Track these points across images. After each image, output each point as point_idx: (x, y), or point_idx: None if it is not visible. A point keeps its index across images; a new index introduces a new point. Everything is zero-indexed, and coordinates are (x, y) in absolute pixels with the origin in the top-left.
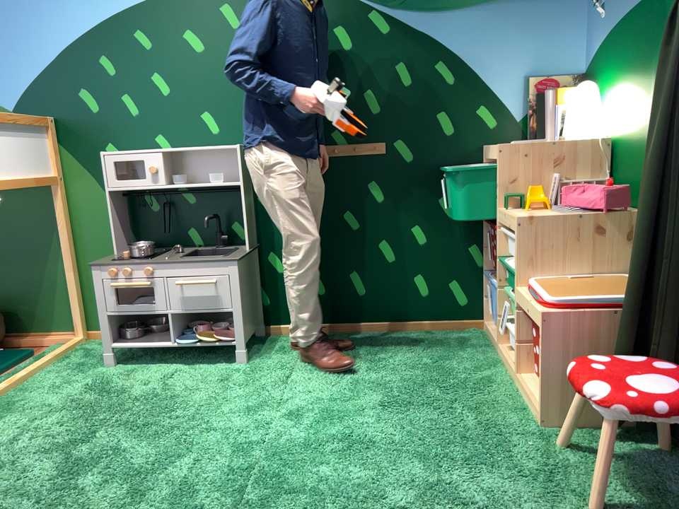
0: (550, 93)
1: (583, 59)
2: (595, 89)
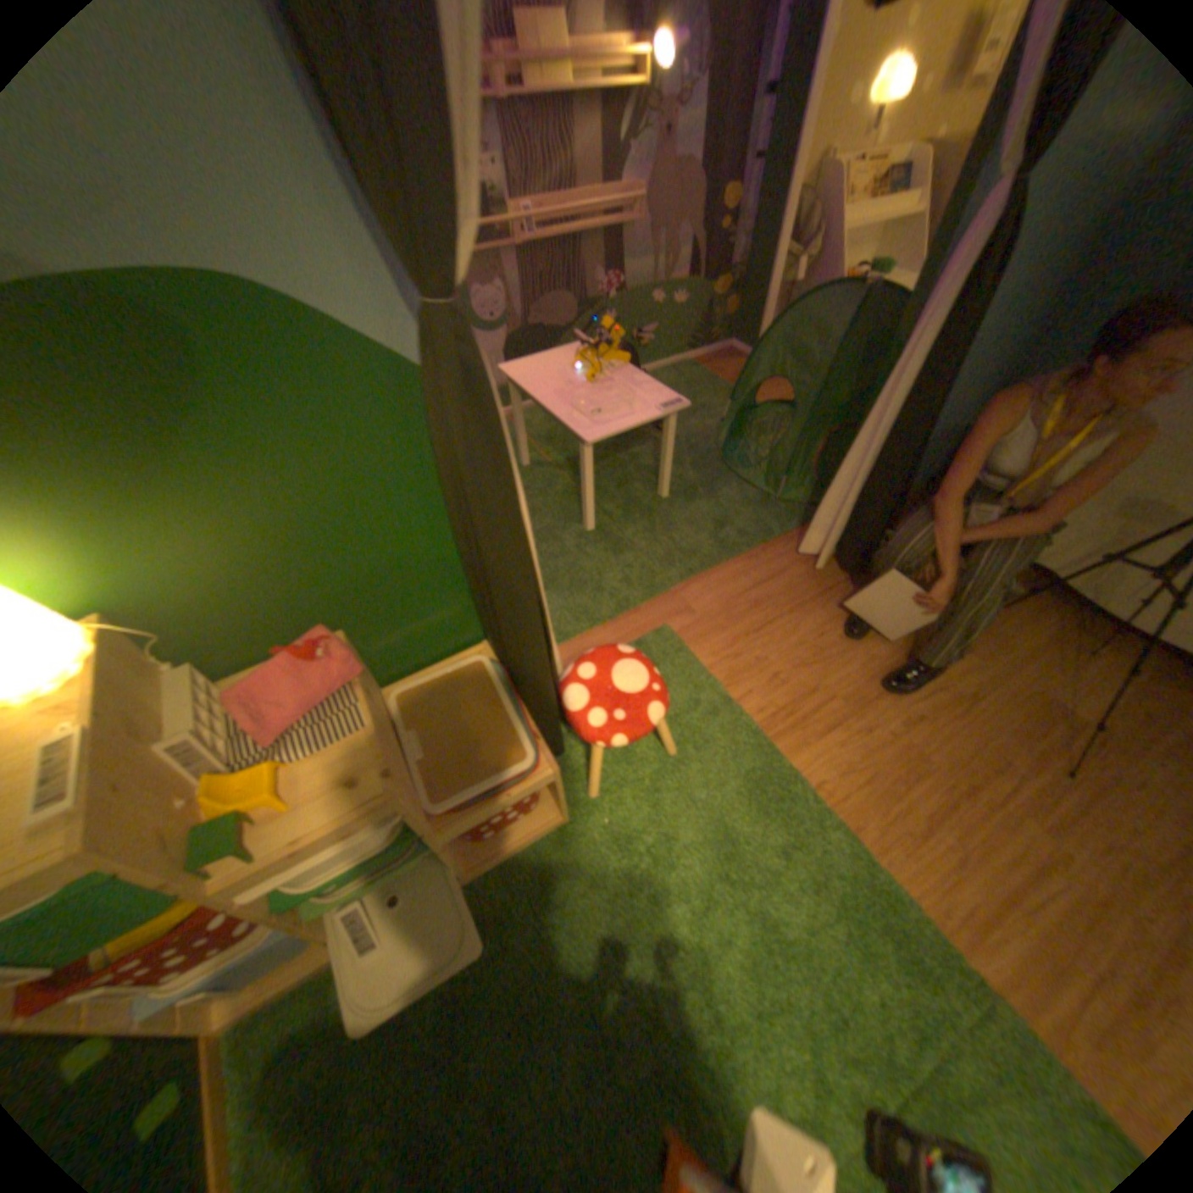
0: None
1: None
2: None
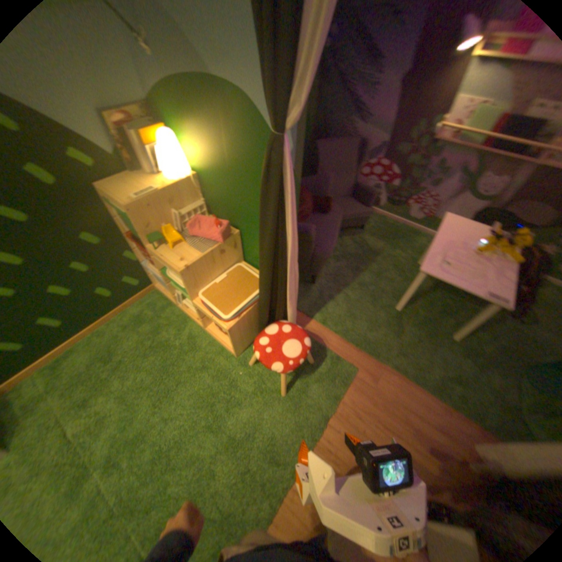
0: (130, 129)
1: (139, 86)
2: (166, 125)
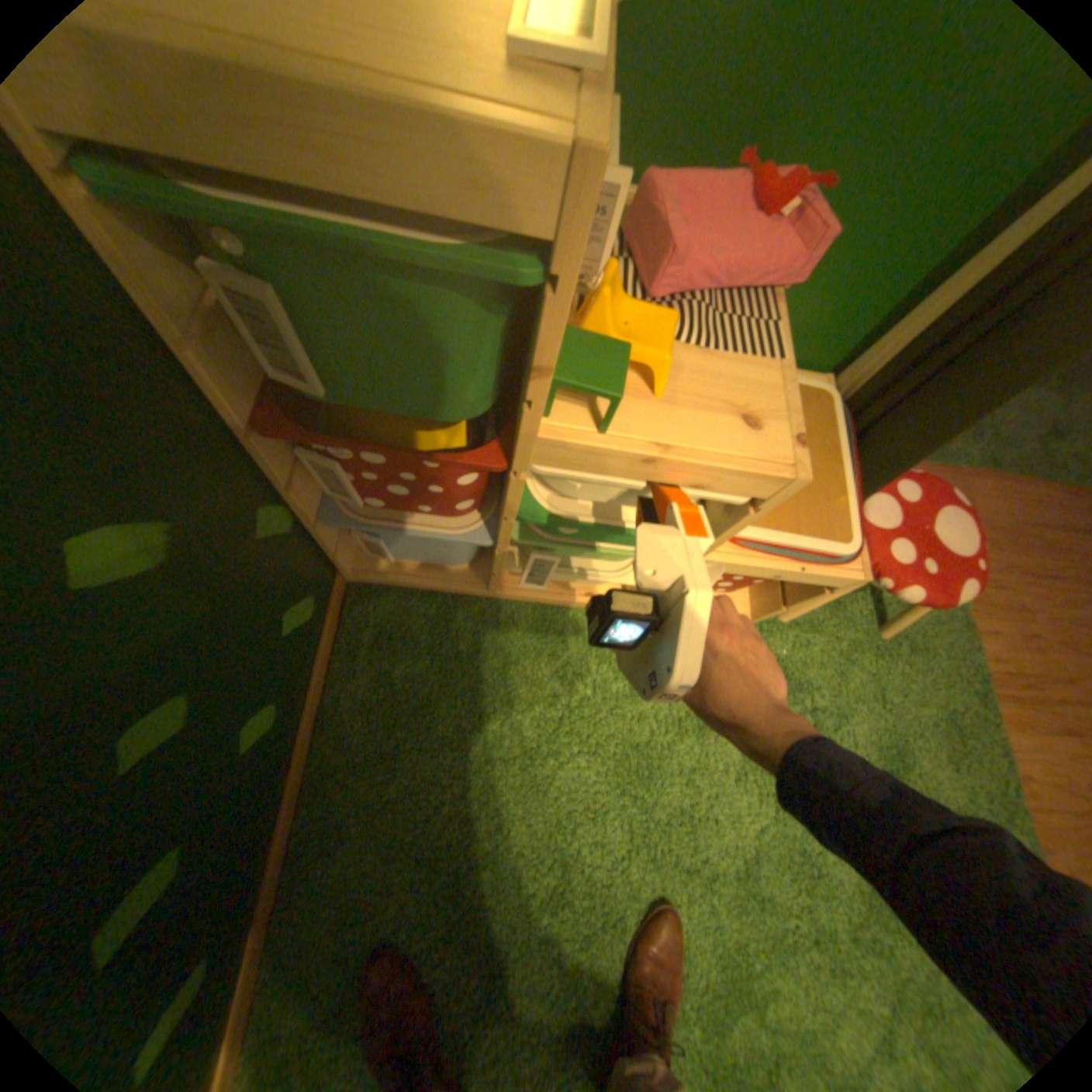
0: None
1: None
2: None
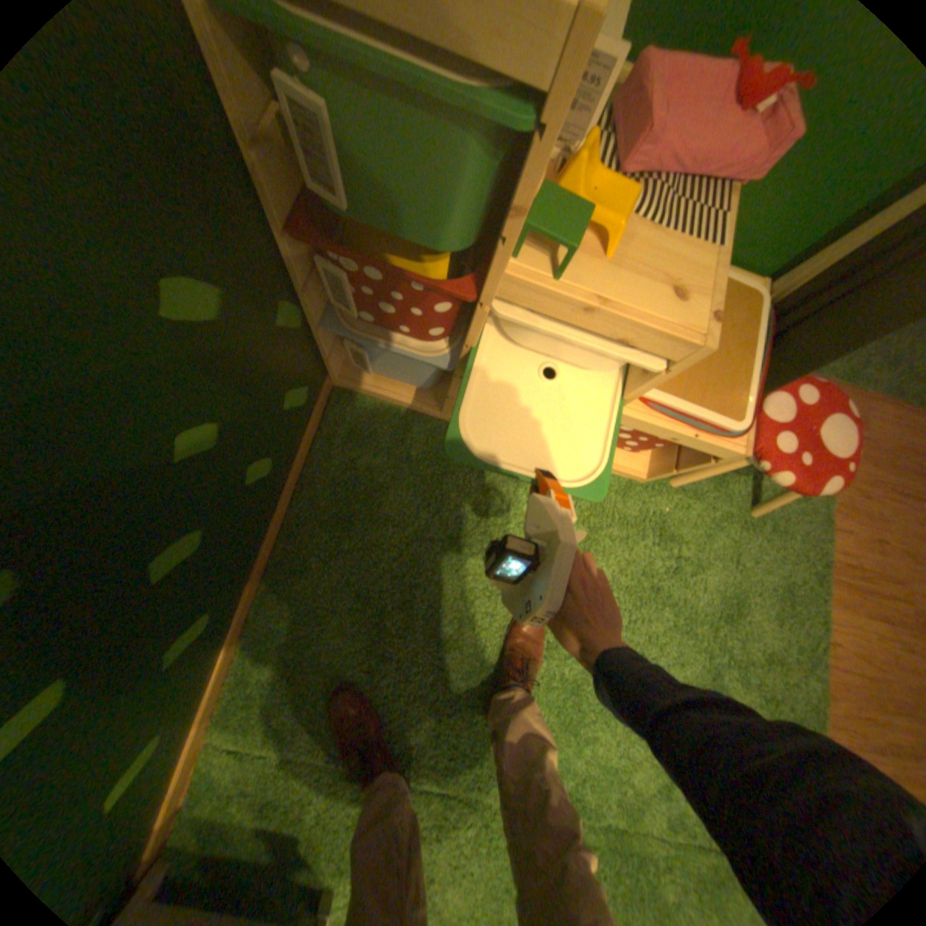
0: None
1: None
2: None
